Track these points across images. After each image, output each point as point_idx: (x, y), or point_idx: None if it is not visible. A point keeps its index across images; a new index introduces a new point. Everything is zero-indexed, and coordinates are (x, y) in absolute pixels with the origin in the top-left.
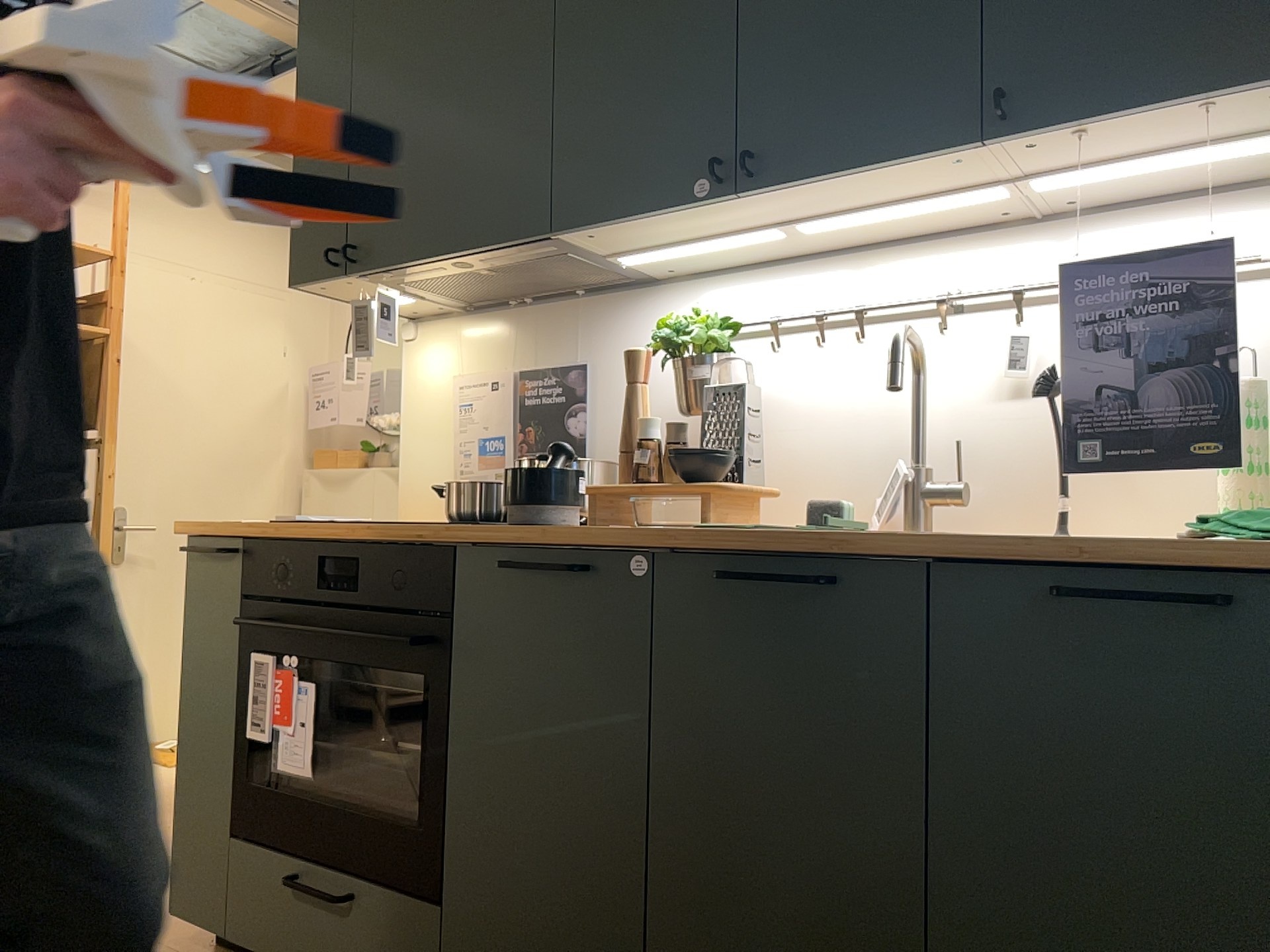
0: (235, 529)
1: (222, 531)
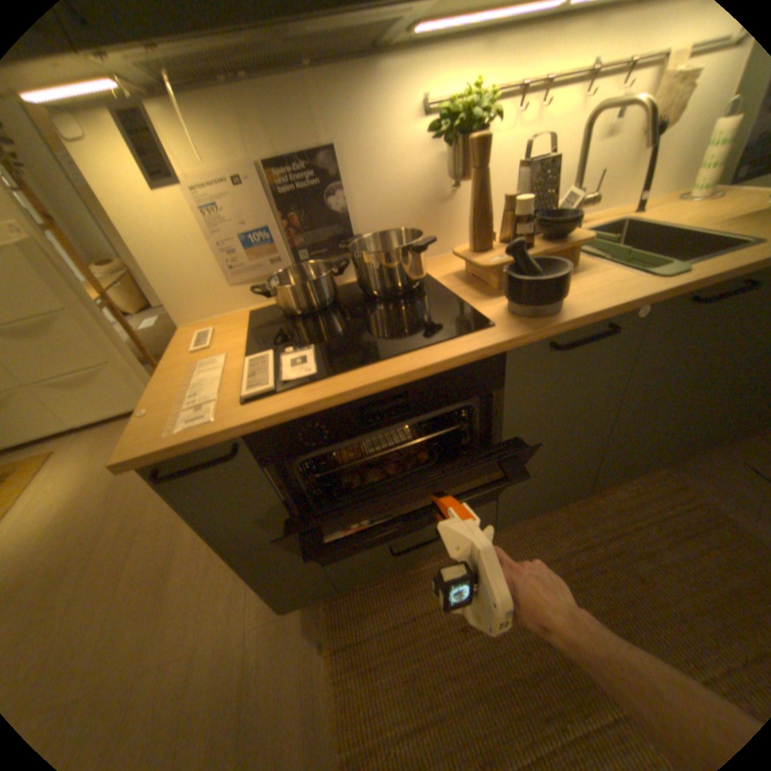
0: (231, 432)
1: (205, 441)
